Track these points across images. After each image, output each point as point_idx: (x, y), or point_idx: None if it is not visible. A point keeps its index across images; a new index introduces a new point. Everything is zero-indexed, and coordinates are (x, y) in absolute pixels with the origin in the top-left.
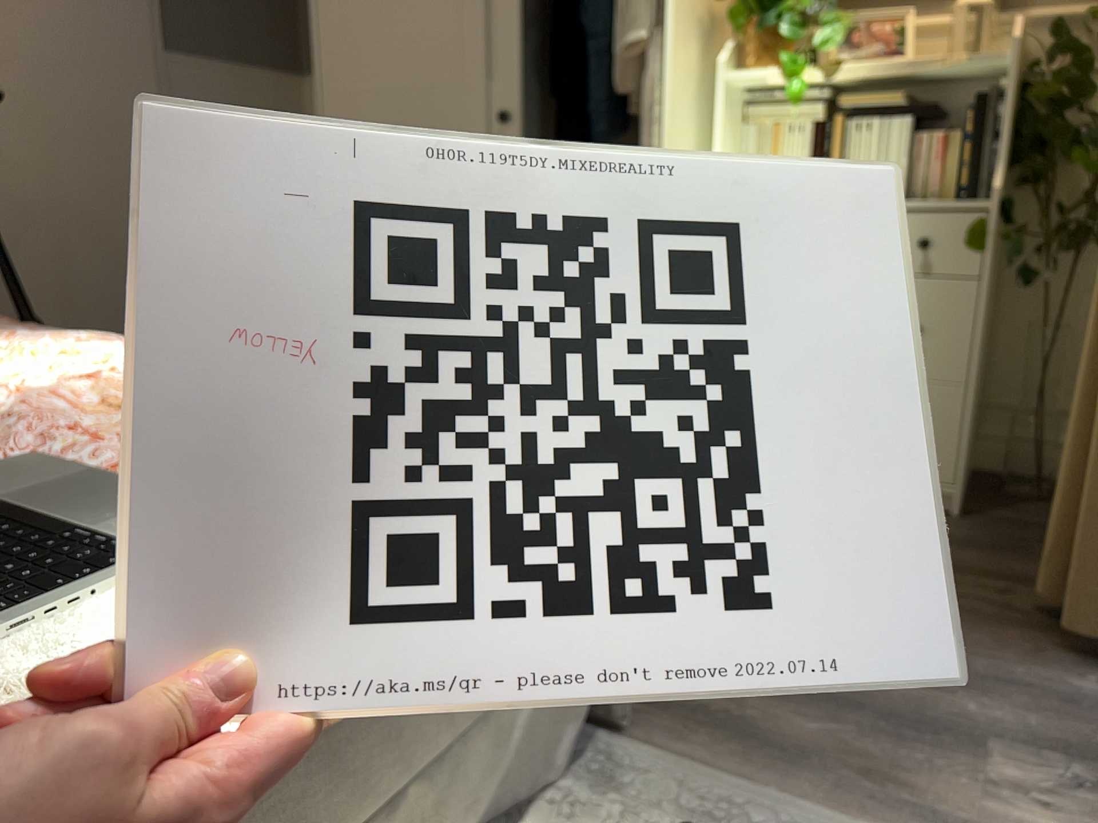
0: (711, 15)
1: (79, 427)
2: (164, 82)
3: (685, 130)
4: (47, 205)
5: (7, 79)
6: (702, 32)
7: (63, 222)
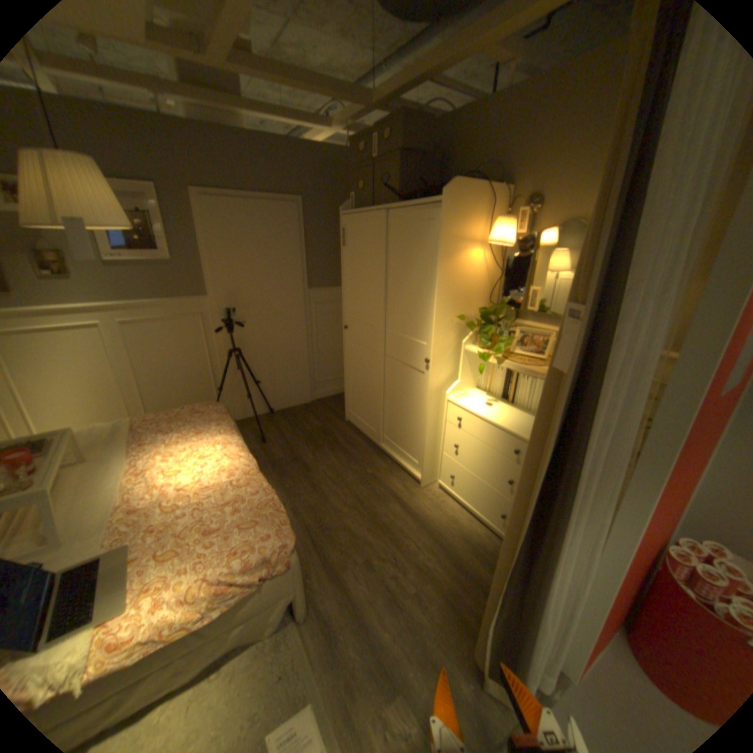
0: (466, 319)
1: (164, 514)
2: (307, 299)
3: (444, 368)
4: (266, 345)
5: (255, 309)
6: (459, 328)
7: (271, 349)
